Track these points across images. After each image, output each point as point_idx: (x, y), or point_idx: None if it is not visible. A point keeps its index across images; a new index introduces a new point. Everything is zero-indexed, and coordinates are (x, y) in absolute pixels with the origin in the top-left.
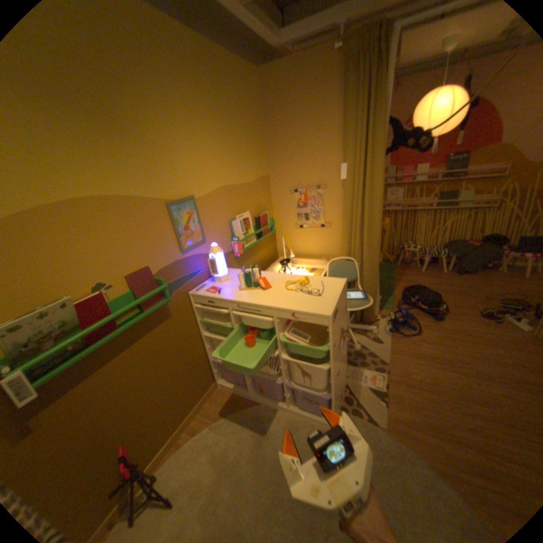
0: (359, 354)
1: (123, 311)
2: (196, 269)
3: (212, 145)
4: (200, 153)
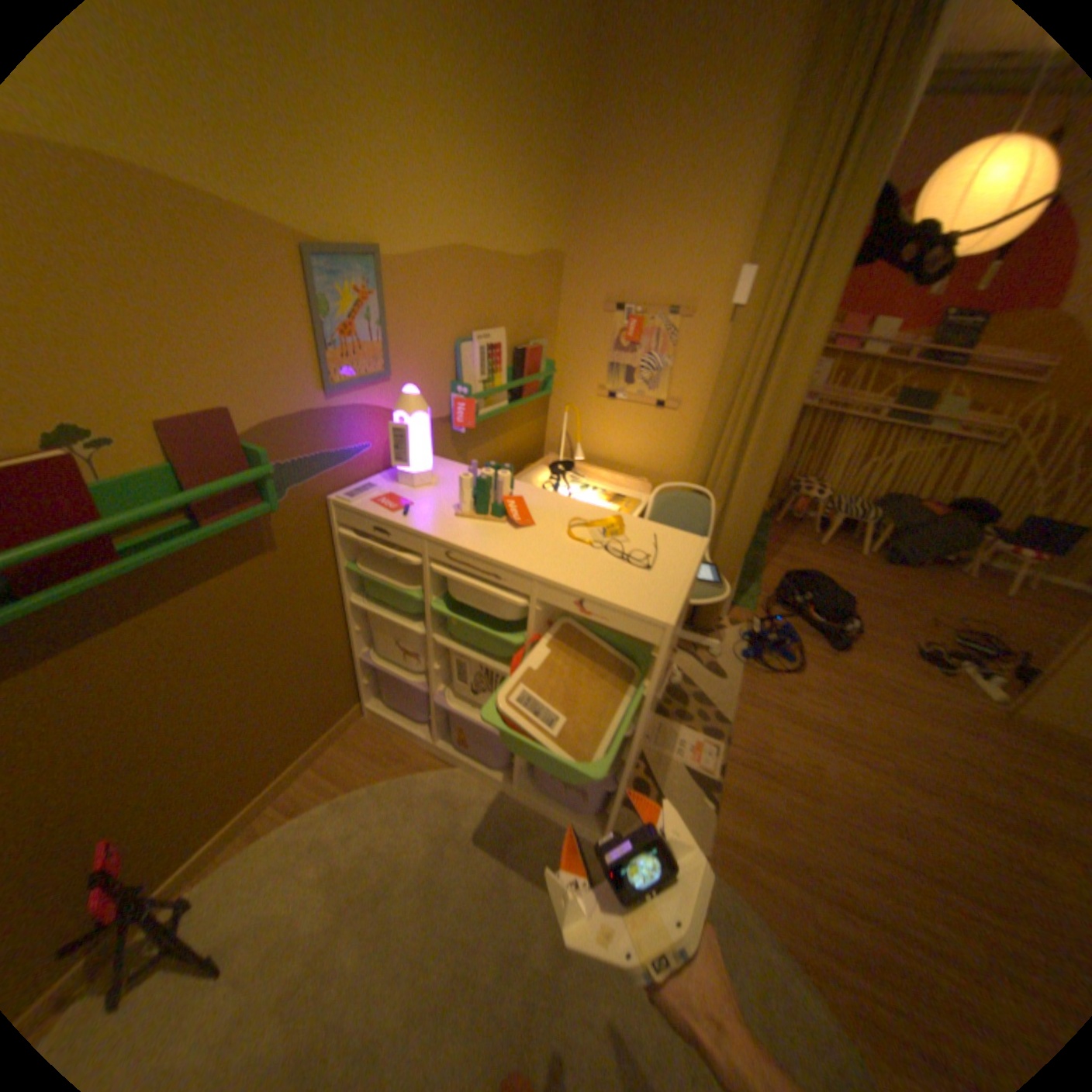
0: (677, 692)
1: (140, 518)
2: (355, 444)
3: (450, 121)
4: (415, 131)
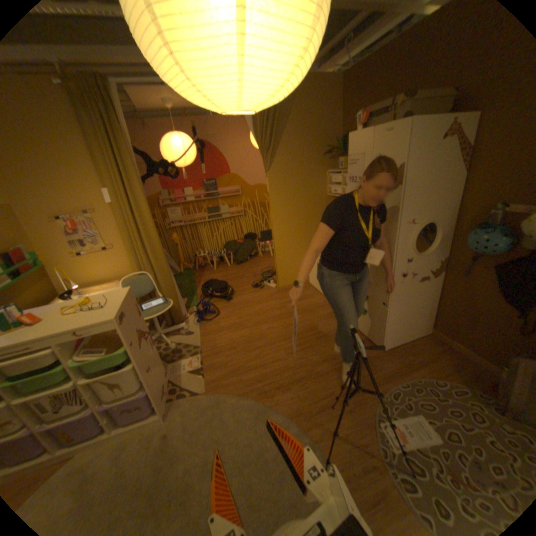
0: (175, 351)
1: None
2: None
3: None
4: None
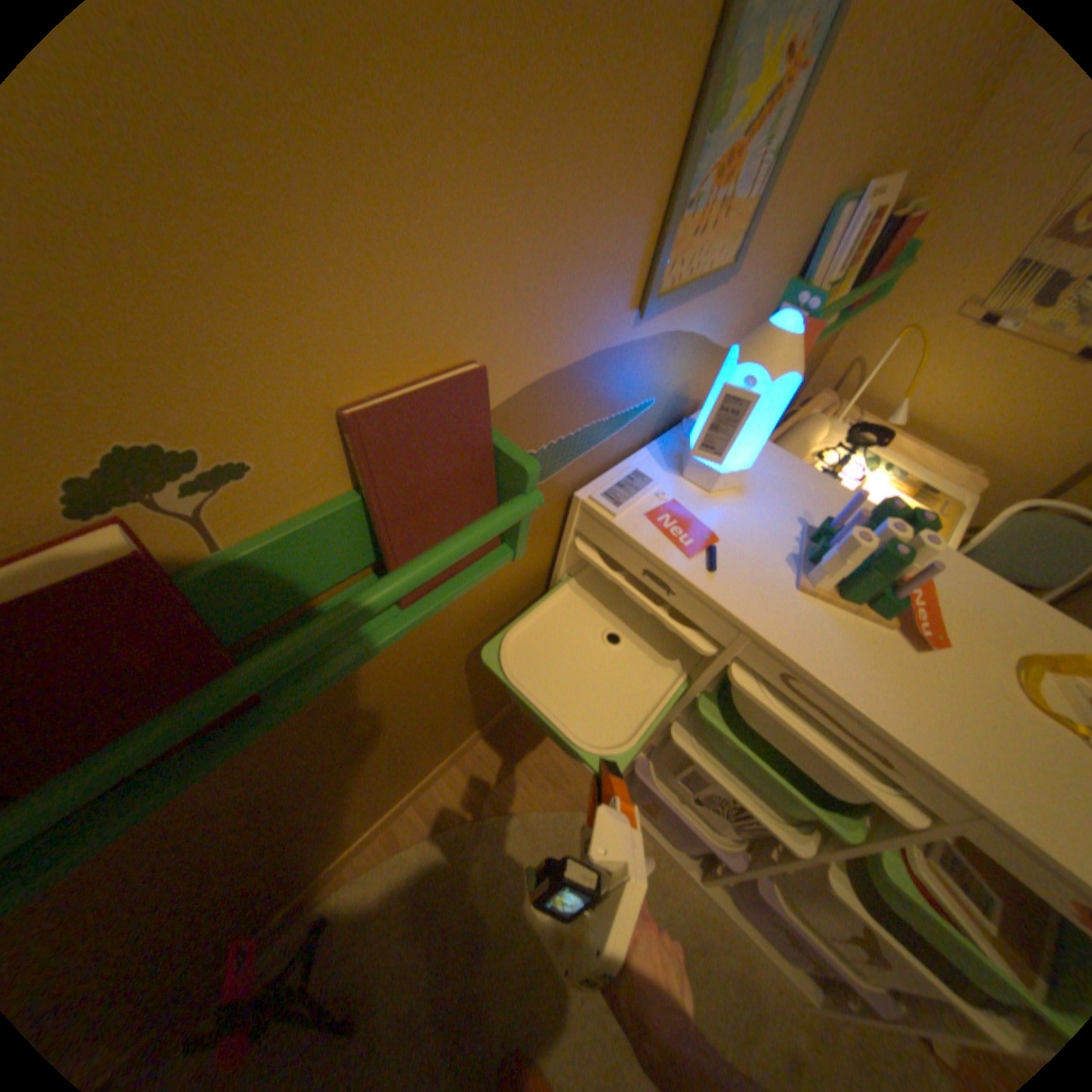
0: None
1: (298, 598)
2: (639, 400)
3: None
4: None
